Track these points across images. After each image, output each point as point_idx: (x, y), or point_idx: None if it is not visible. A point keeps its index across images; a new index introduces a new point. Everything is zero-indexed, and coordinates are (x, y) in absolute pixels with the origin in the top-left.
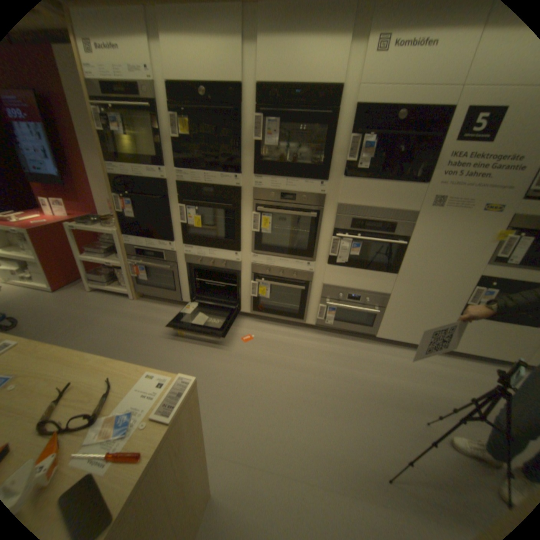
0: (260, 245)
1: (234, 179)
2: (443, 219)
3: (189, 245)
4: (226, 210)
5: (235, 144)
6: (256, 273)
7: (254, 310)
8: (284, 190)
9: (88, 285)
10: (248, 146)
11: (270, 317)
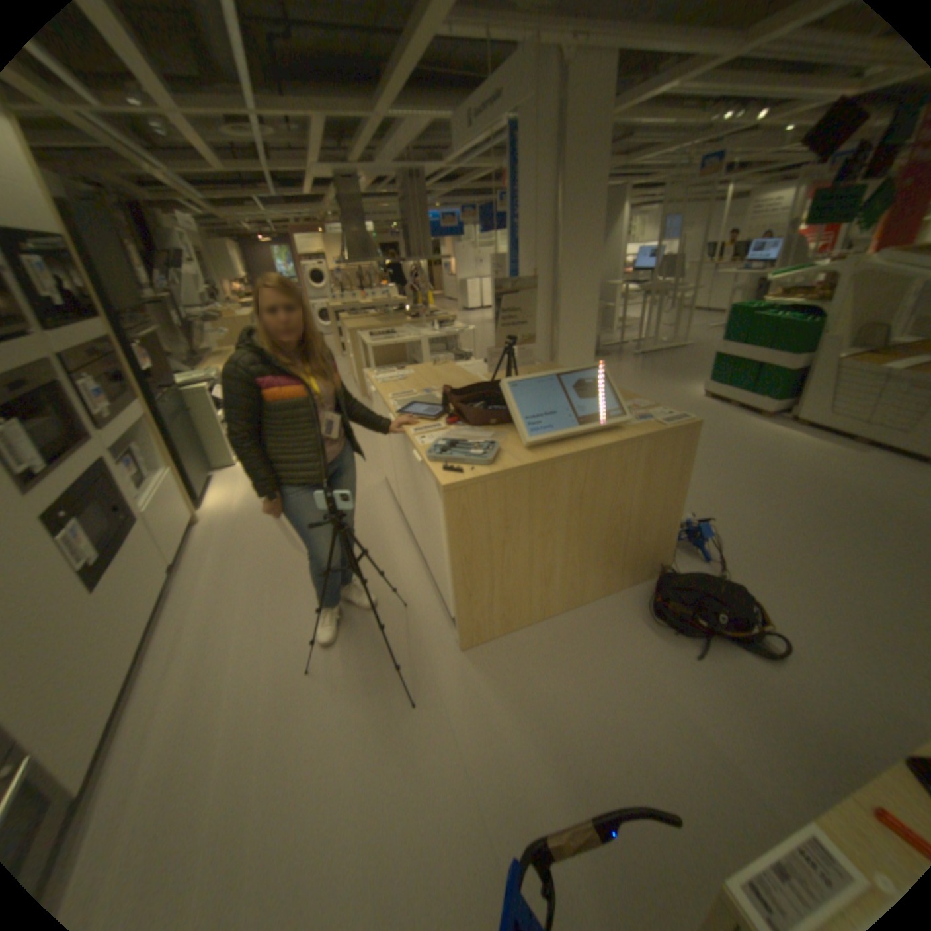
0: None
1: None
2: None
3: None
4: None
5: None
6: None
7: None
8: None
9: None
10: None
11: None
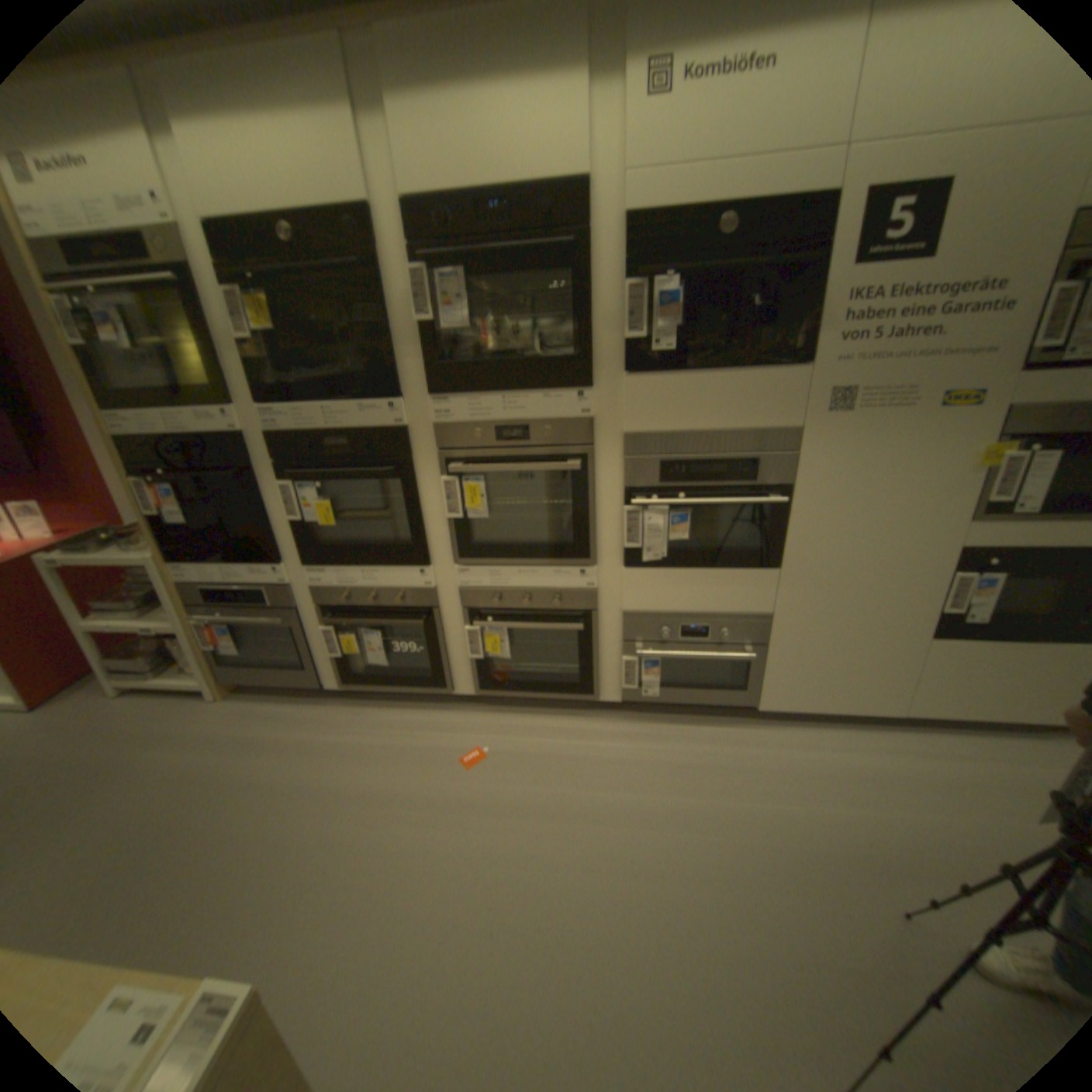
0: (469, 544)
1: (388, 410)
2: (858, 436)
3: (315, 566)
4: (384, 479)
5: (379, 334)
6: (471, 607)
7: (482, 688)
8: (502, 420)
9: (111, 681)
10: (406, 335)
11: (520, 698)
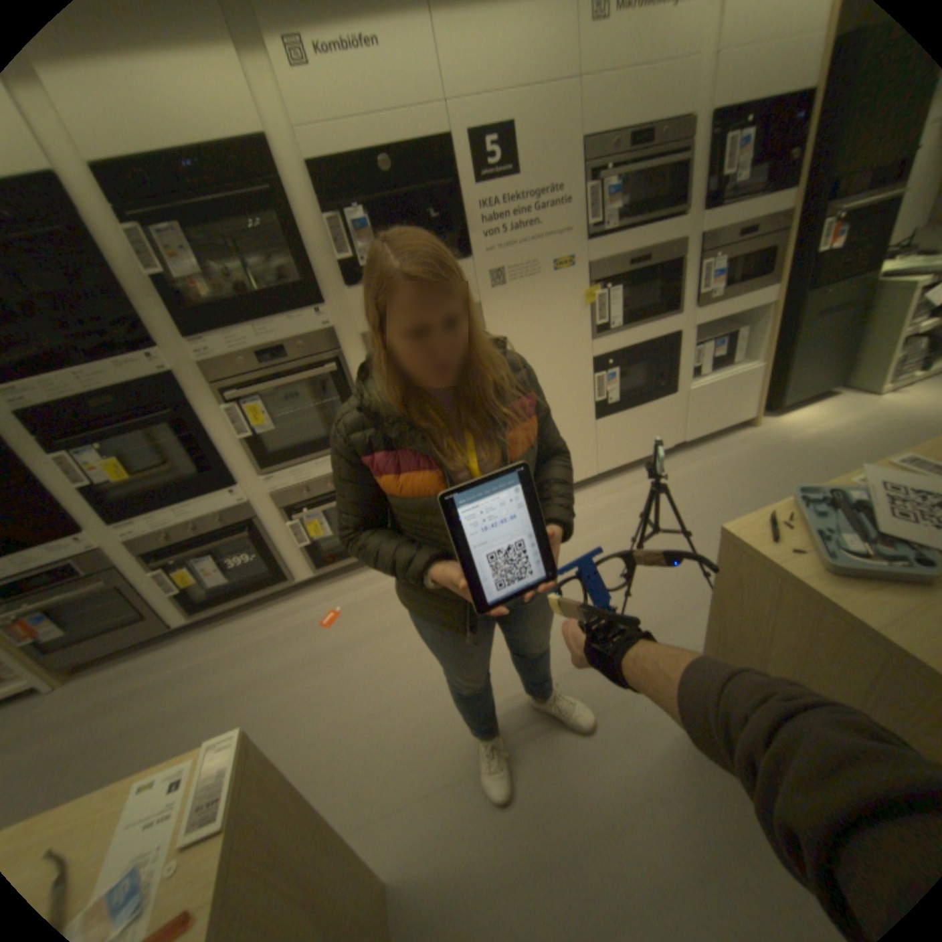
0: (265, 457)
1: (147, 362)
2: (514, 302)
3: (122, 523)
4: (165, 424)
5: (112, 295)
6: (285, 507)
7: (317, 569)
8: (259, 346)
9: None
10: (142, 290)
11: (351, 565)
